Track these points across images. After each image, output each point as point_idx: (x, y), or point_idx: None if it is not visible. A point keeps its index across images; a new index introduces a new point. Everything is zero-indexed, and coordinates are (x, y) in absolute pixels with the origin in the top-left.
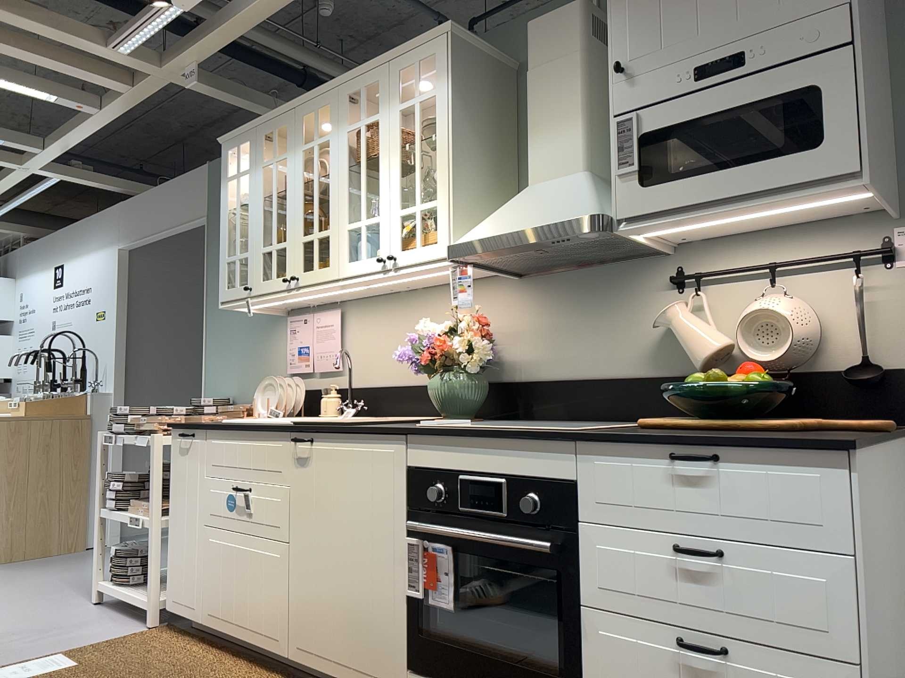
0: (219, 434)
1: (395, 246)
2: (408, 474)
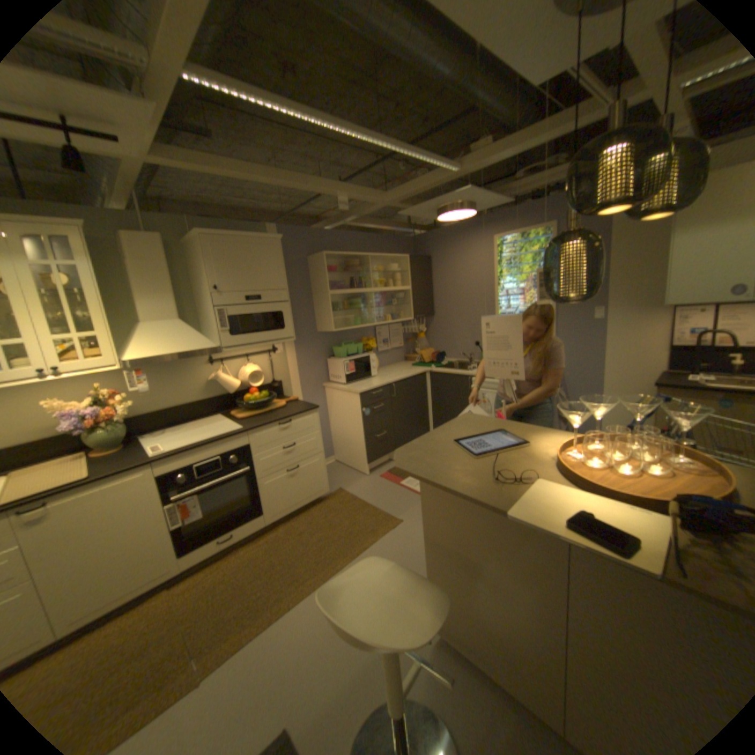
0: None
1: (55, 360)
2: (156, 480)
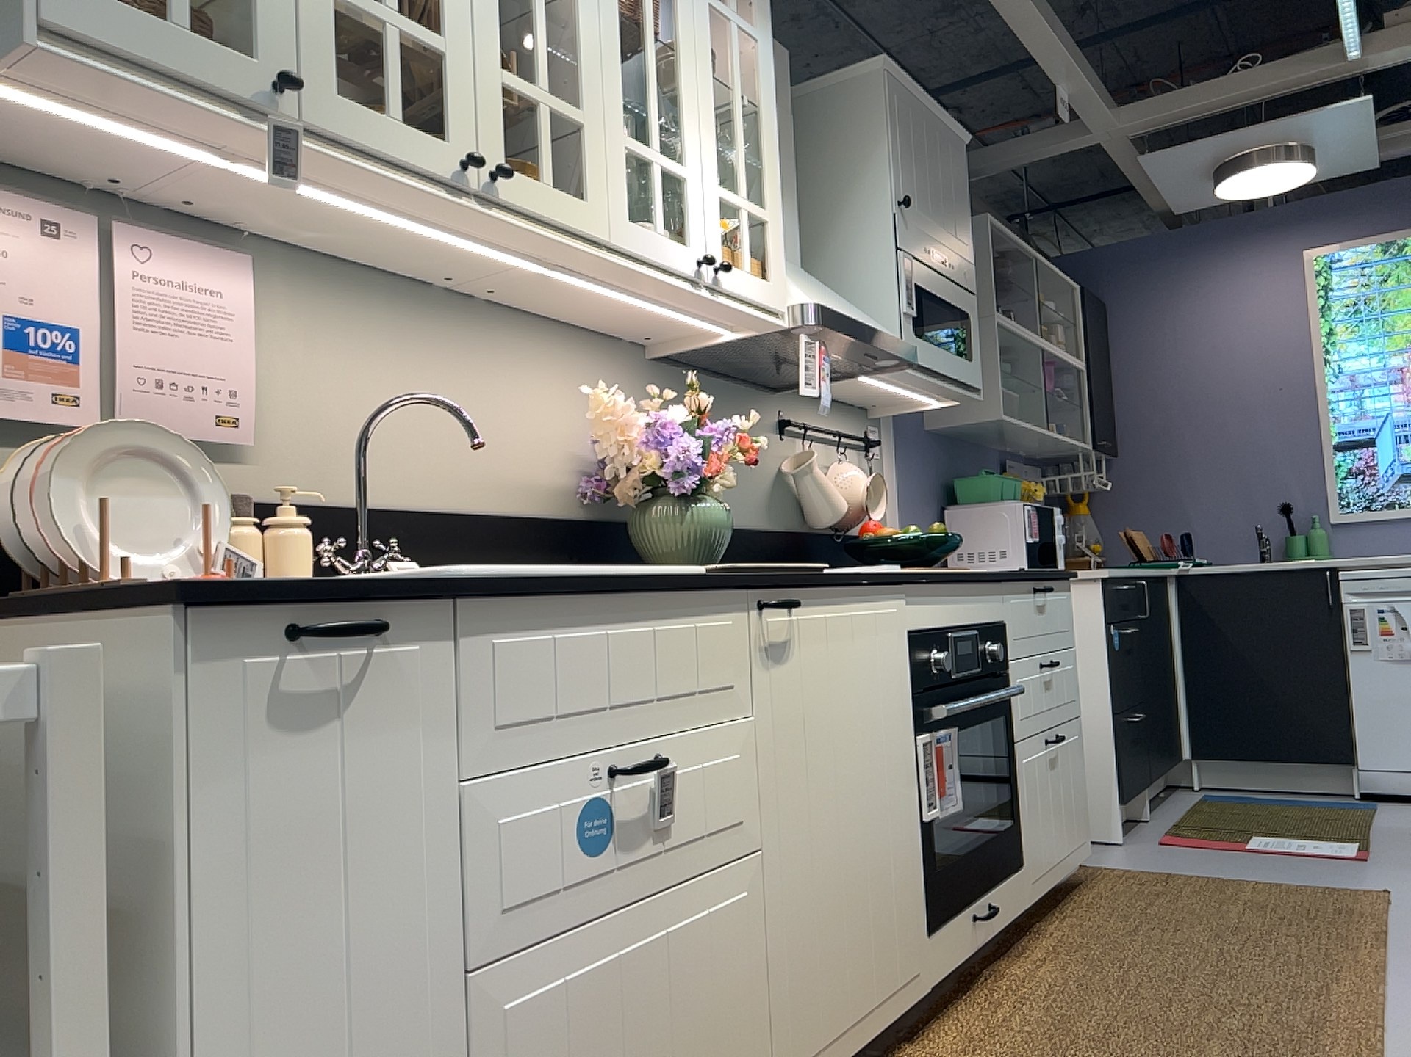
0: (518, 615)
1: (717, 248)
2: (905, 643)
